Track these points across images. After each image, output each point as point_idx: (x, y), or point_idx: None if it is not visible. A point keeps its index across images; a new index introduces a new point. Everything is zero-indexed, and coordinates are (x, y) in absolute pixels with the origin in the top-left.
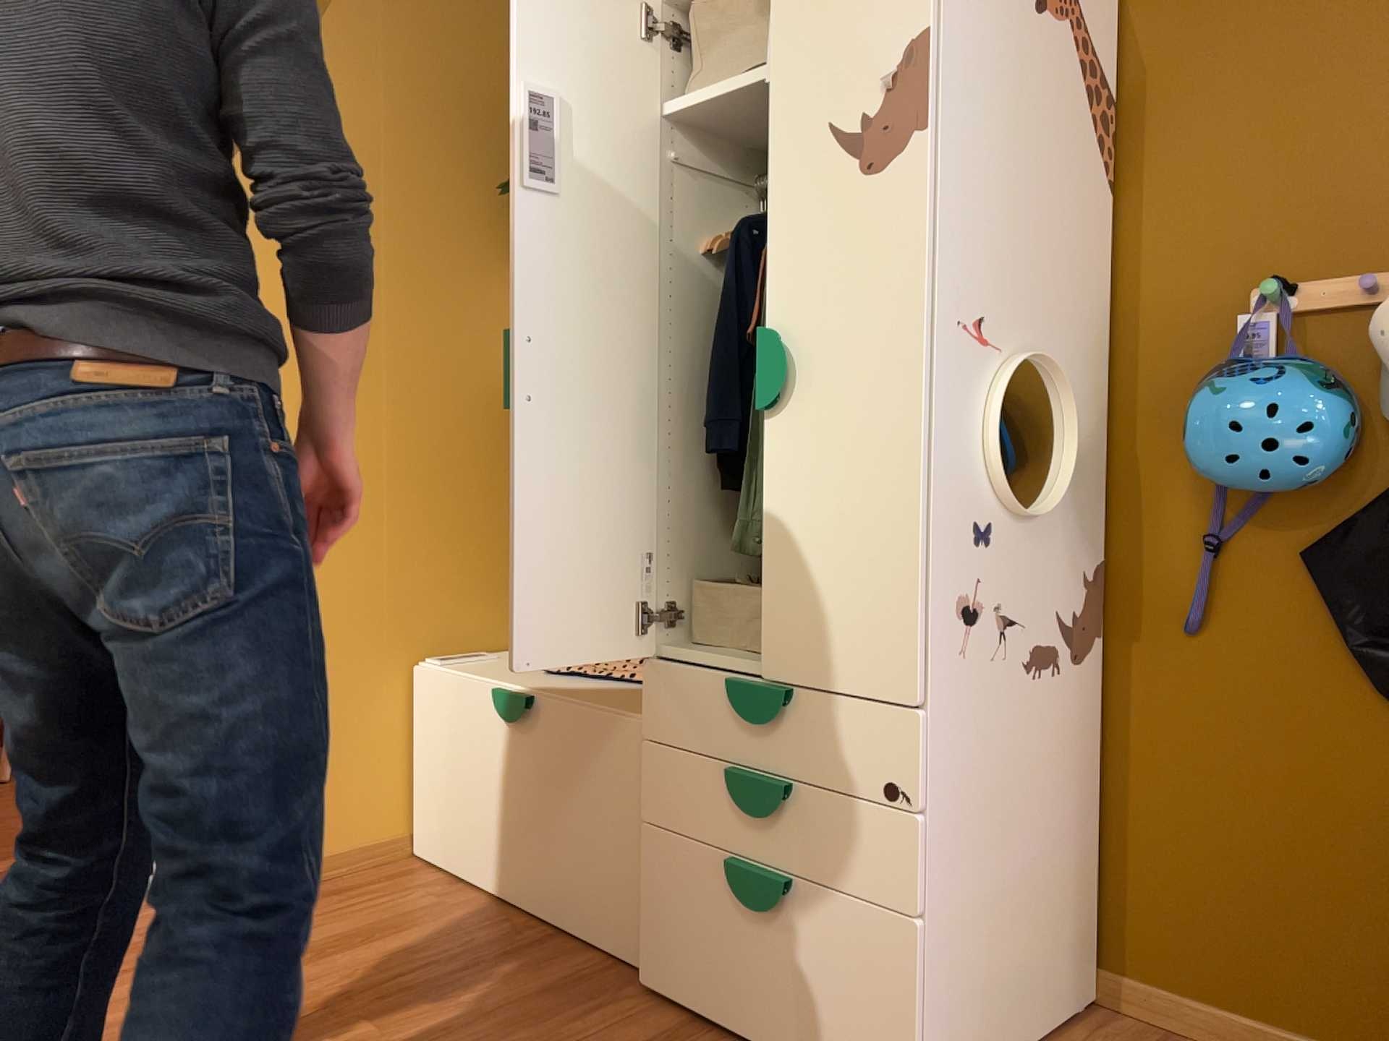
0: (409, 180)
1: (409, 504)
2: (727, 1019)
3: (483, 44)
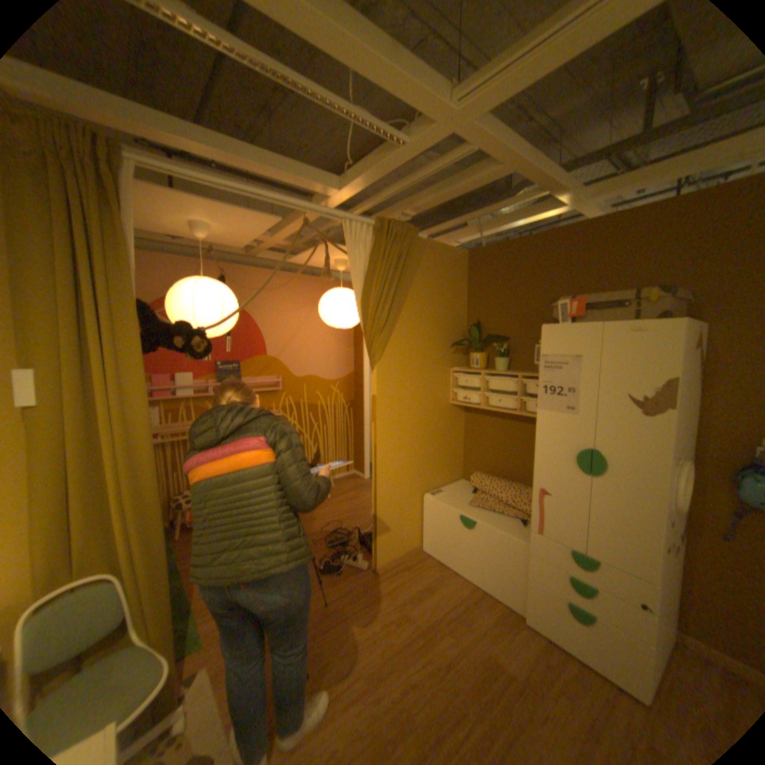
0: (423, 348)
1: (422, 448)
2: (565, 647)
3: (442, 299)
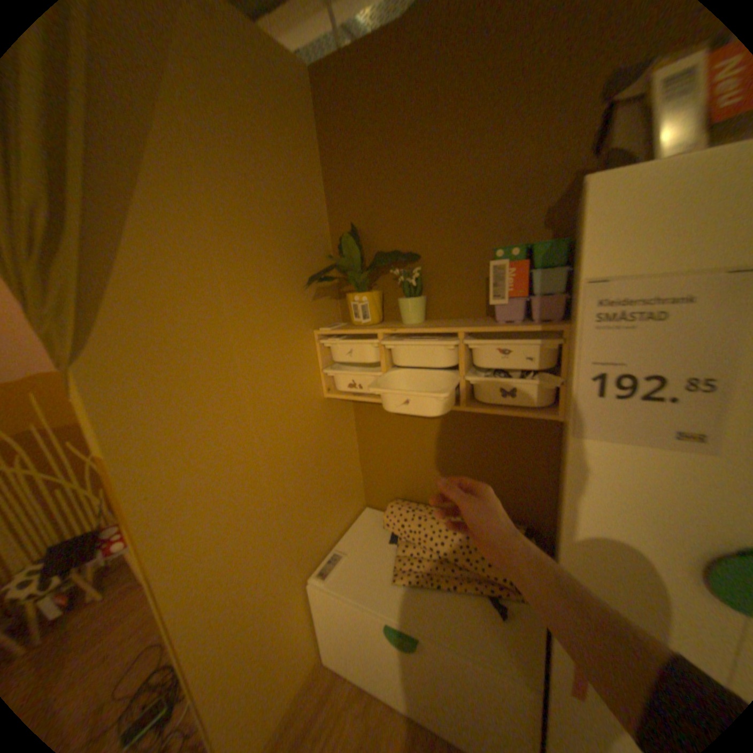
0: (242, 296)
1: (286, 503)
2: None
3: (267, 172)
